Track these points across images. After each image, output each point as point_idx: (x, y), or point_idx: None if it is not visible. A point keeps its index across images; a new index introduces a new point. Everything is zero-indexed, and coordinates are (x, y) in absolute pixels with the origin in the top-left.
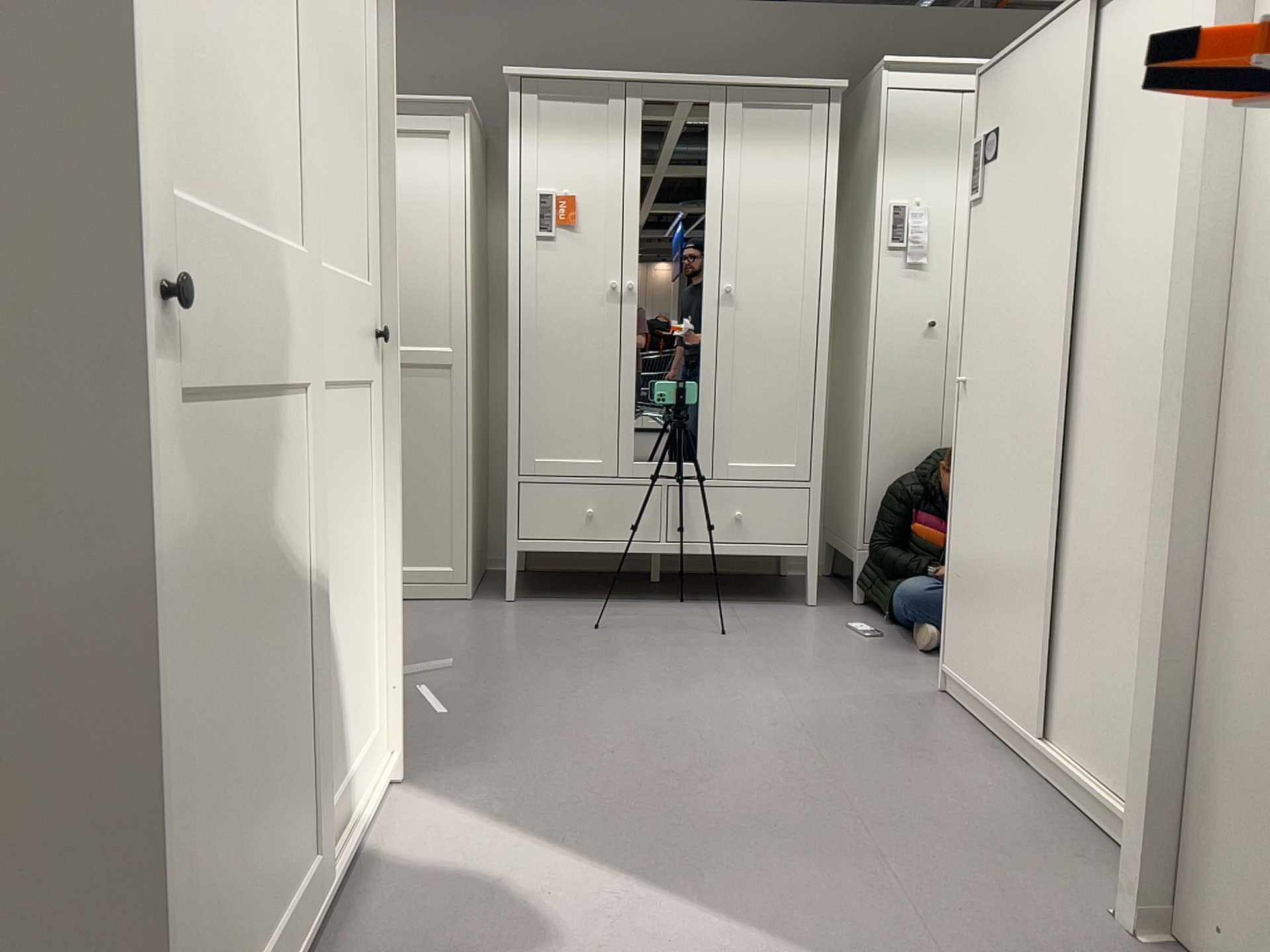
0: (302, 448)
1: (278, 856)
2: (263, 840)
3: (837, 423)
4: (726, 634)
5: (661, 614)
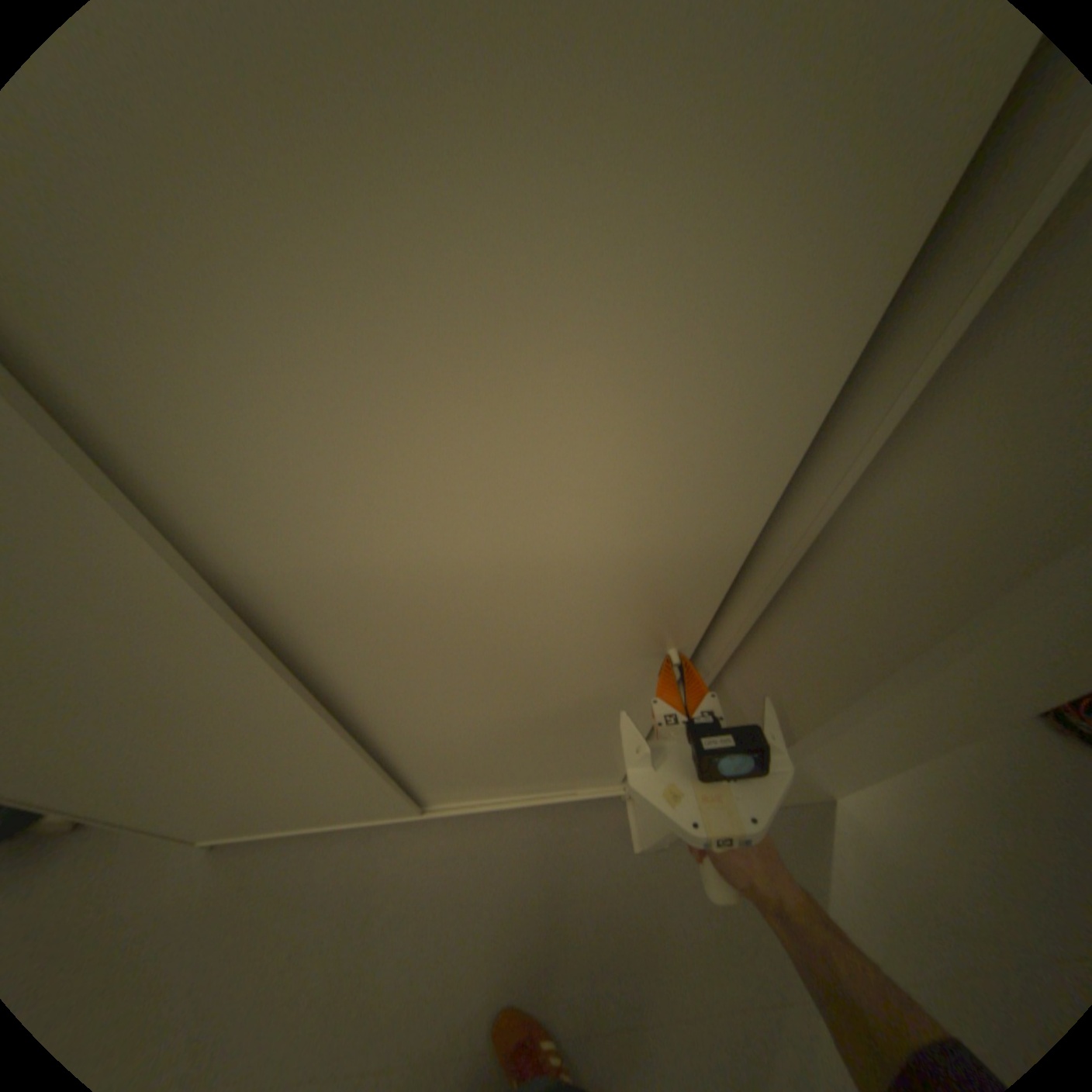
0: None
1: None
2: None
3: None
4: None
5: None
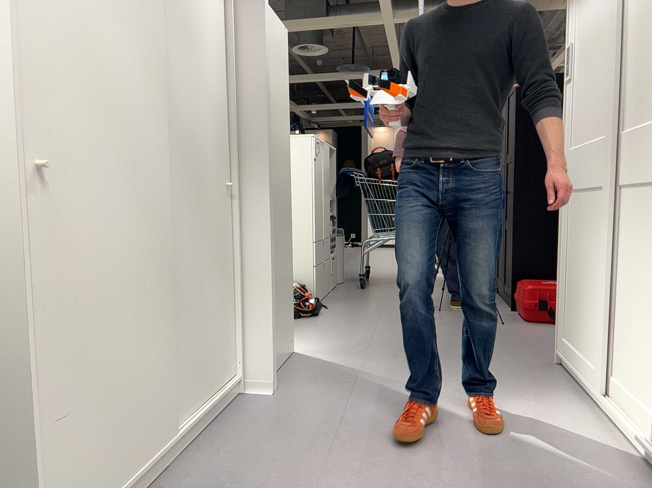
0: (599, 208)
1: (583, 336)
2: (579, 322)
3: None
4: None
5: None
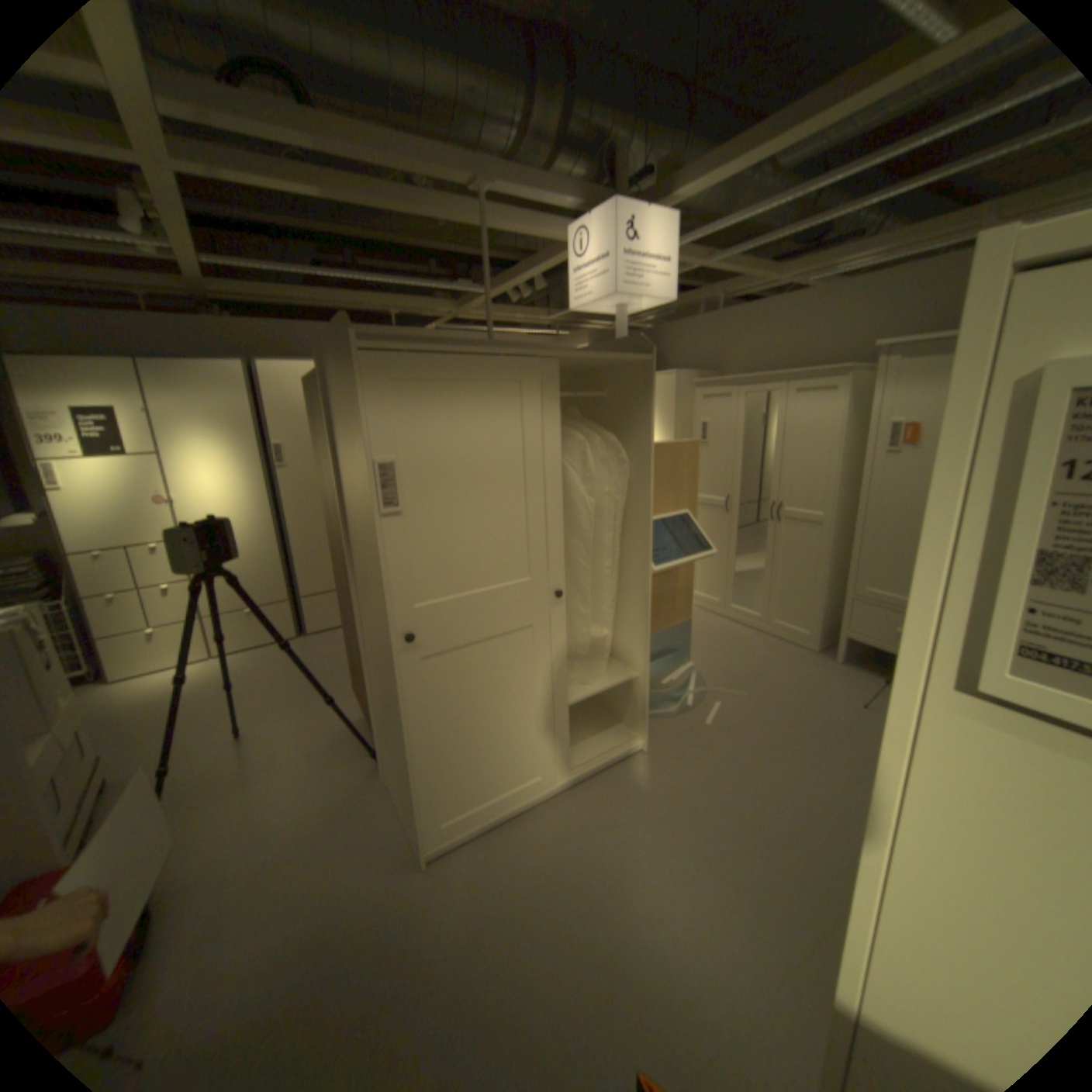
0: (535, 643)
1: (511, 772)
2: (499, 767)
3: None
4: None
5: None
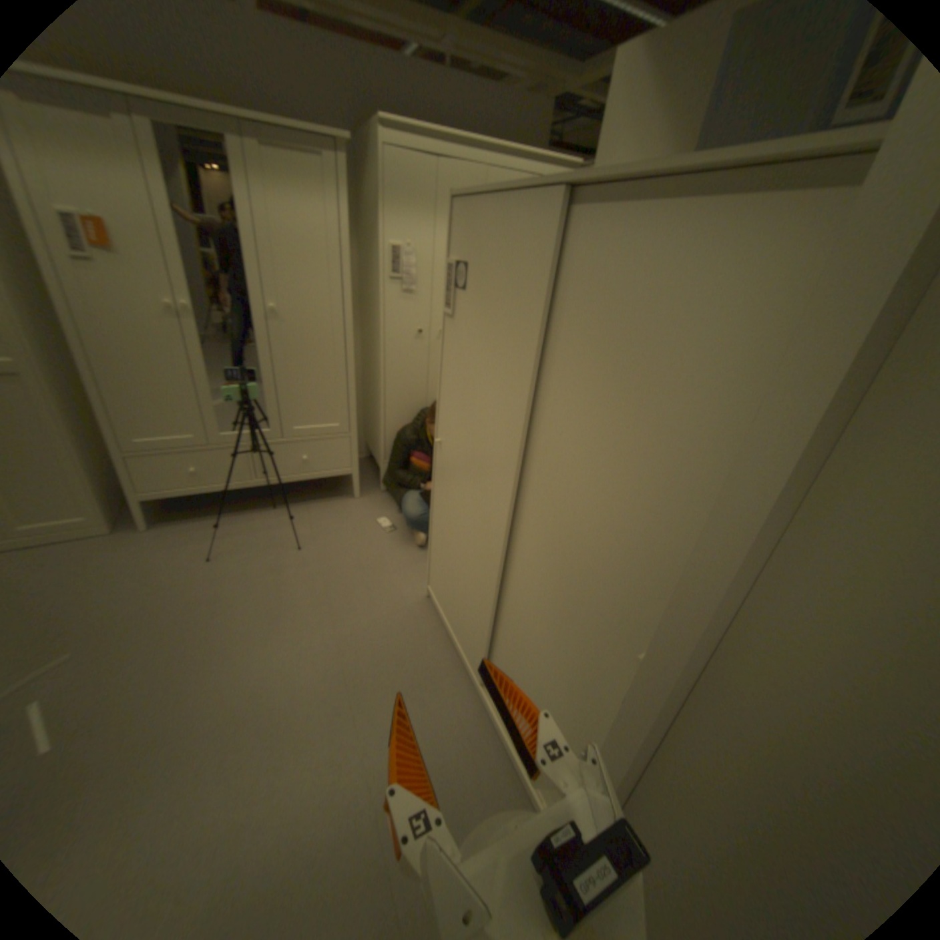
0: None
1: None
2: None
3: (366, 378)
4: (301, 546)
5: (259, 527)
